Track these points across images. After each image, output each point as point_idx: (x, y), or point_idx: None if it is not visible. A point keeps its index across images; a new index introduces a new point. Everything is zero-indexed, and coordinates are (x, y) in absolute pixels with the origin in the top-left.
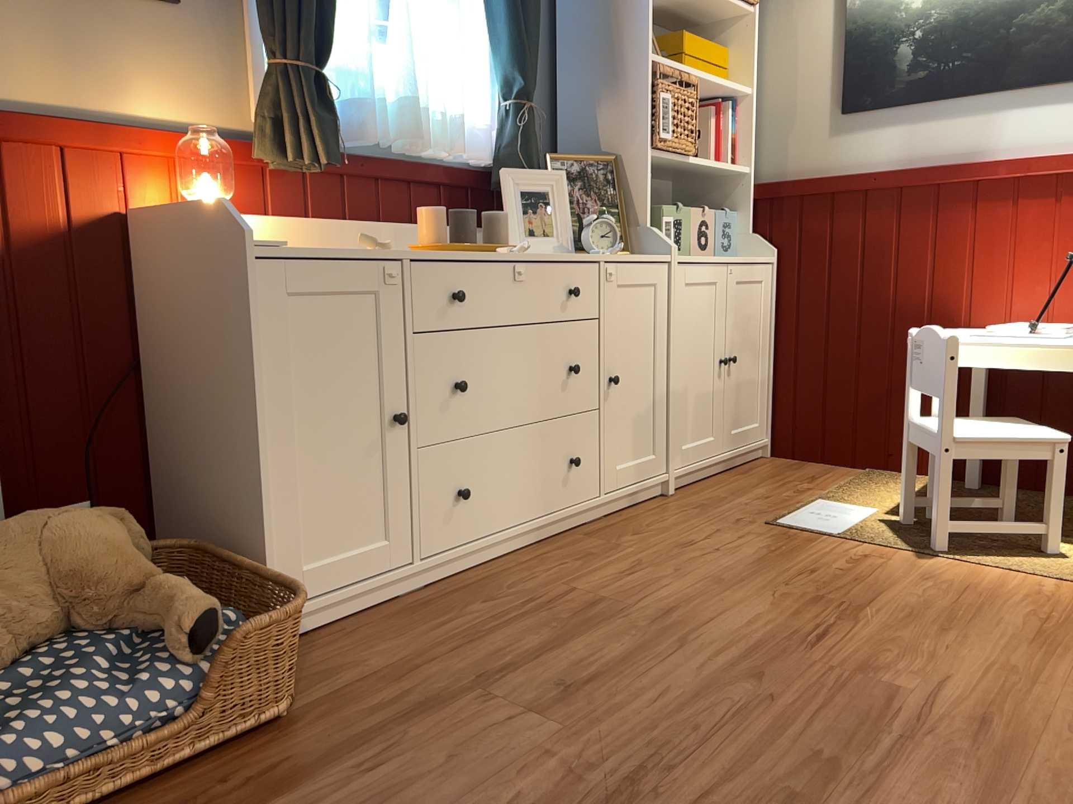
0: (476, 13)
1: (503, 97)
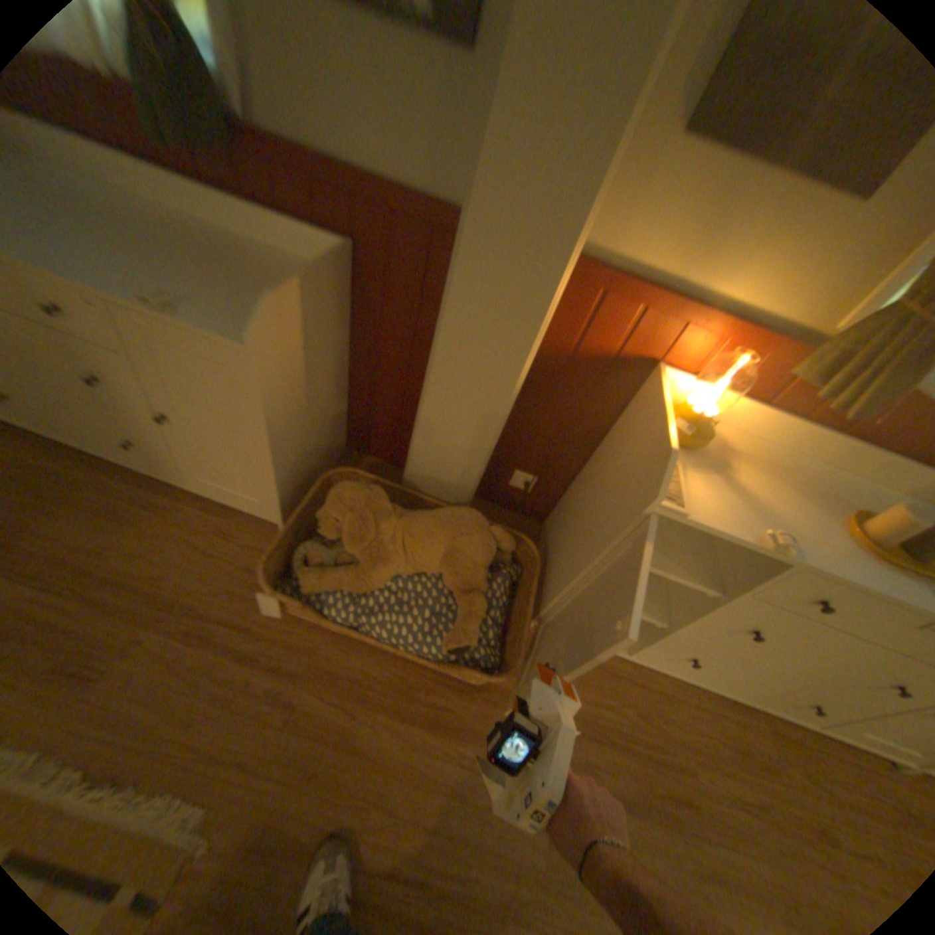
0: None
1: None
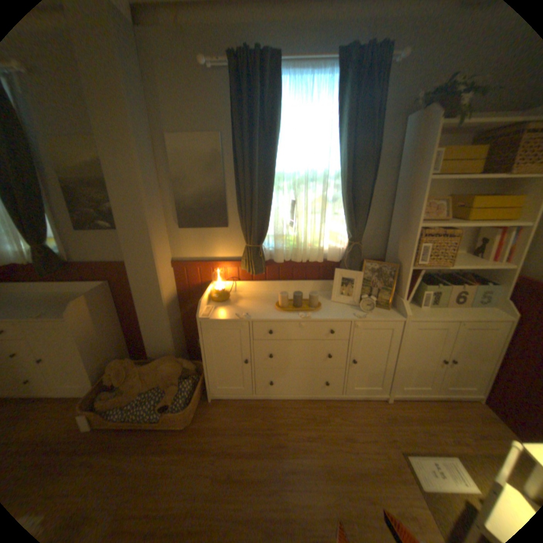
0: (339, 206)
1: (348, 237)
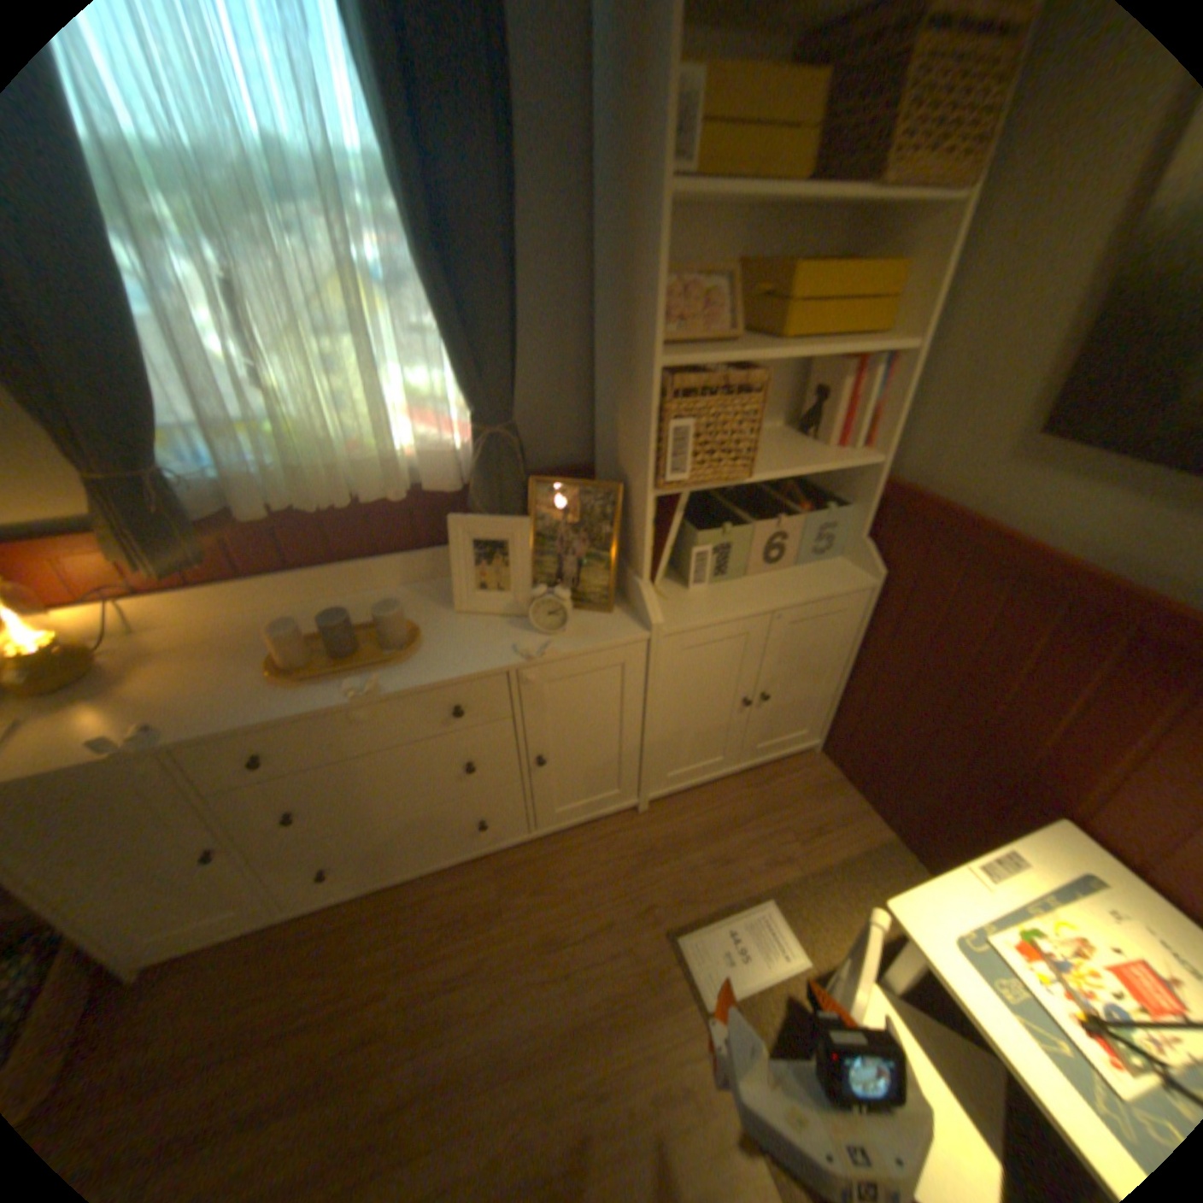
0: (417, 301)
1: (470, 411)
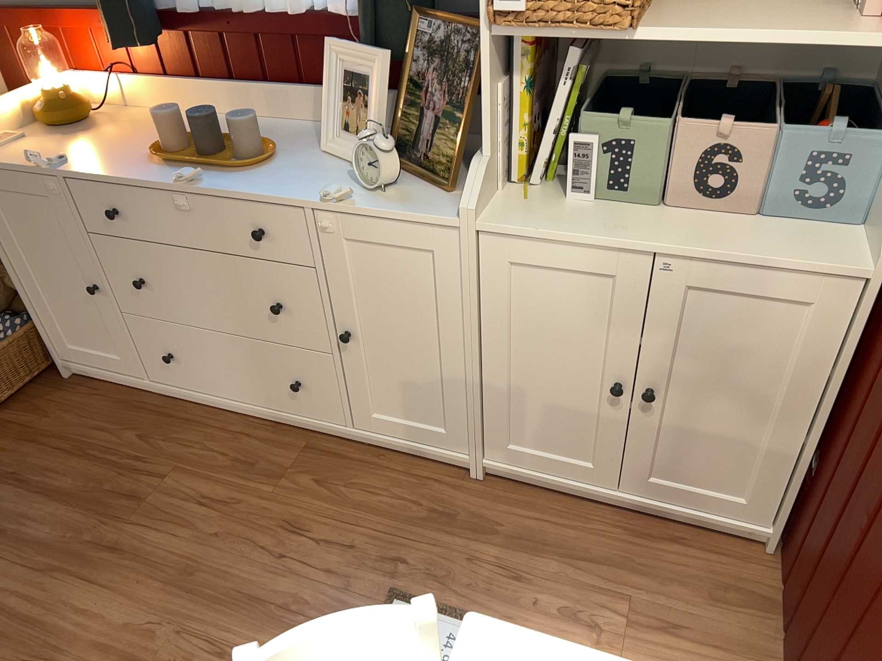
0: None
1: None
